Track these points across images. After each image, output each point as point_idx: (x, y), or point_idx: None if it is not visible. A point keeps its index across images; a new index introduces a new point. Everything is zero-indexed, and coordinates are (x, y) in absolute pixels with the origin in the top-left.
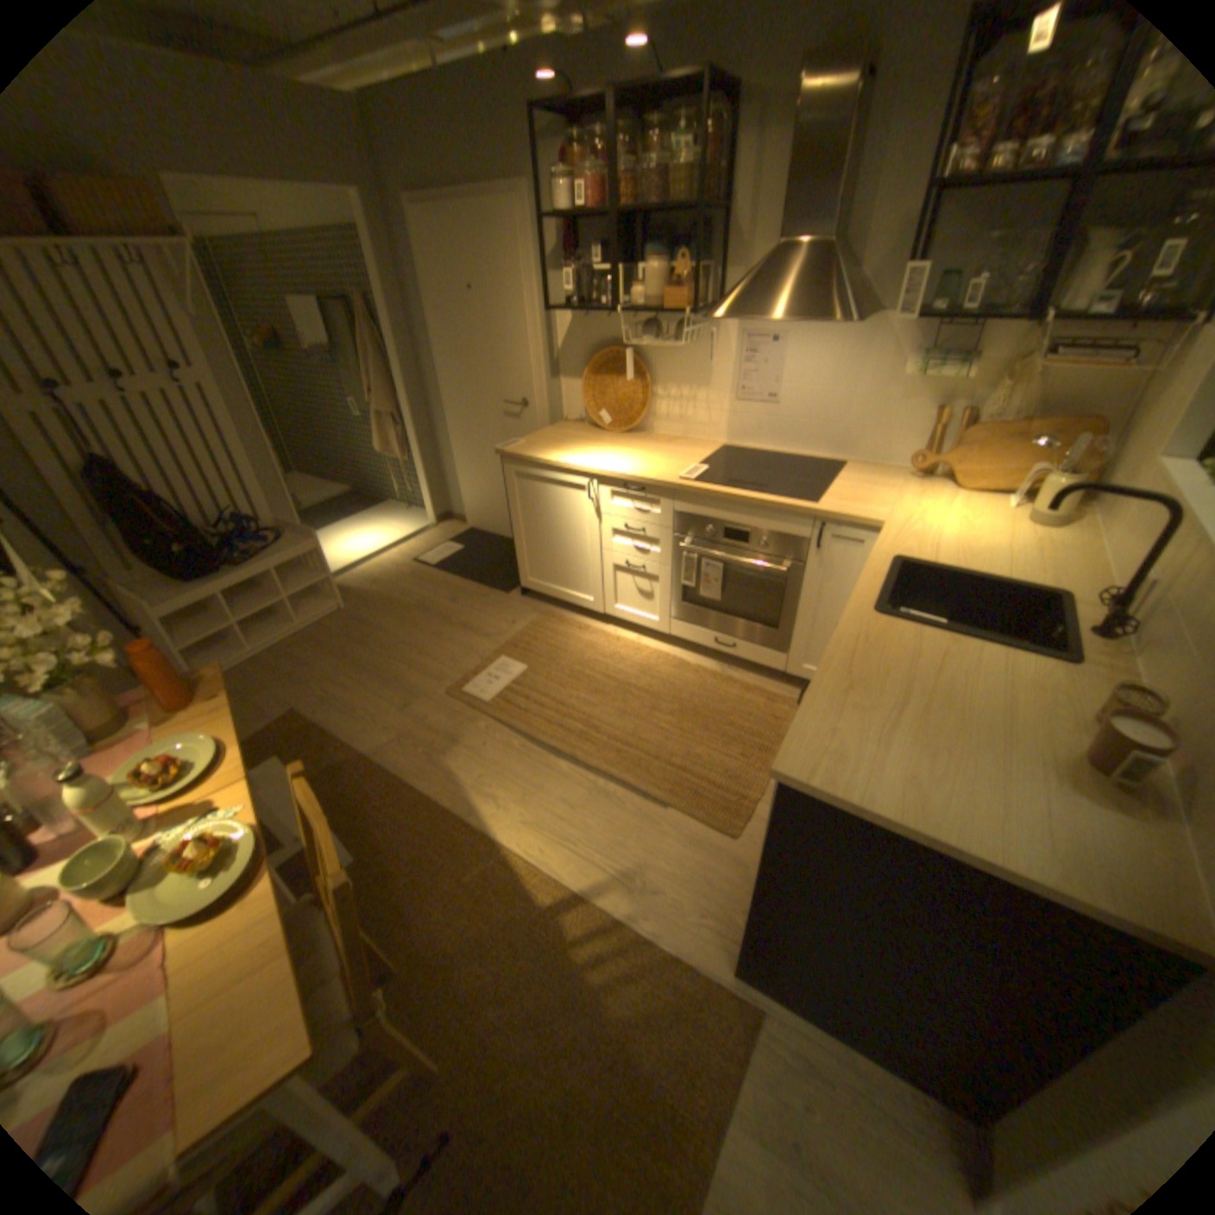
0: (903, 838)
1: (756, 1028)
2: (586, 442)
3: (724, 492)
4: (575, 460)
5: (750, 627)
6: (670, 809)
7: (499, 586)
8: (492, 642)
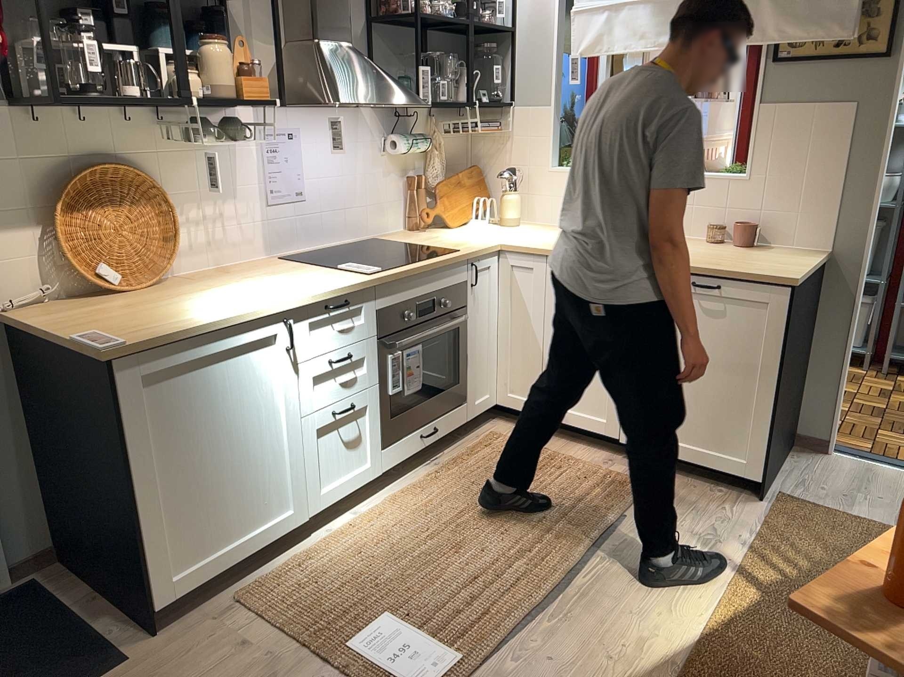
0: (810, 275)
1: (792, 495)
2: (163, 302)
3: (416, 266)
4: (242, 307)
5: (443, 397)
6: (628, 511)
7: (87, 674)
8: (293, 671)
